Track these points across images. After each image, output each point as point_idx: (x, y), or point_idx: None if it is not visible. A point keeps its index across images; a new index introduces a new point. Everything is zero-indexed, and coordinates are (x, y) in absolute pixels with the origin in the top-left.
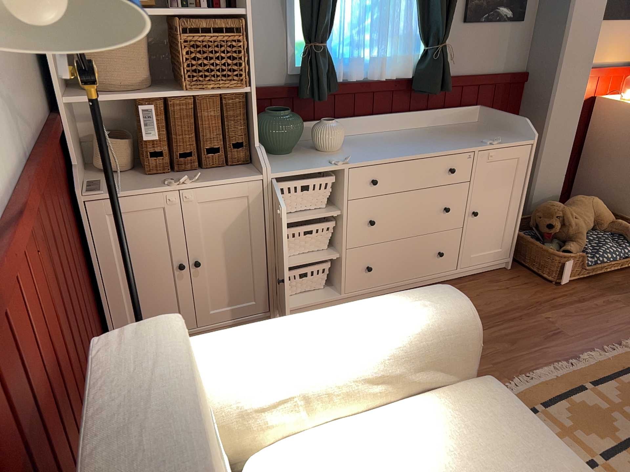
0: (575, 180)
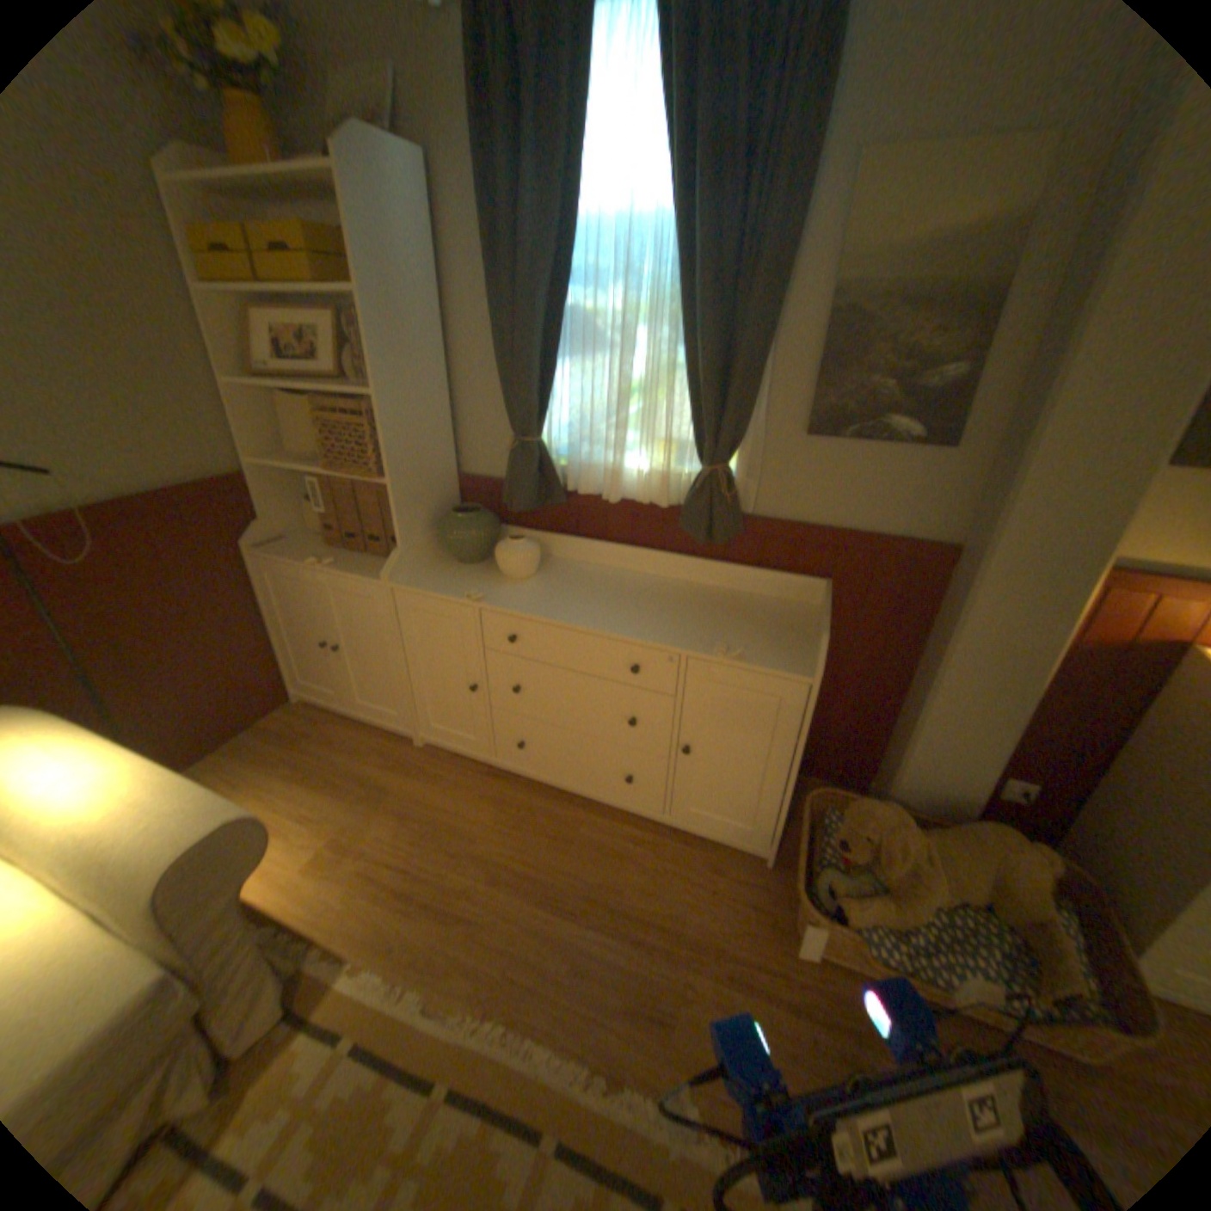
0: (1088, 792)
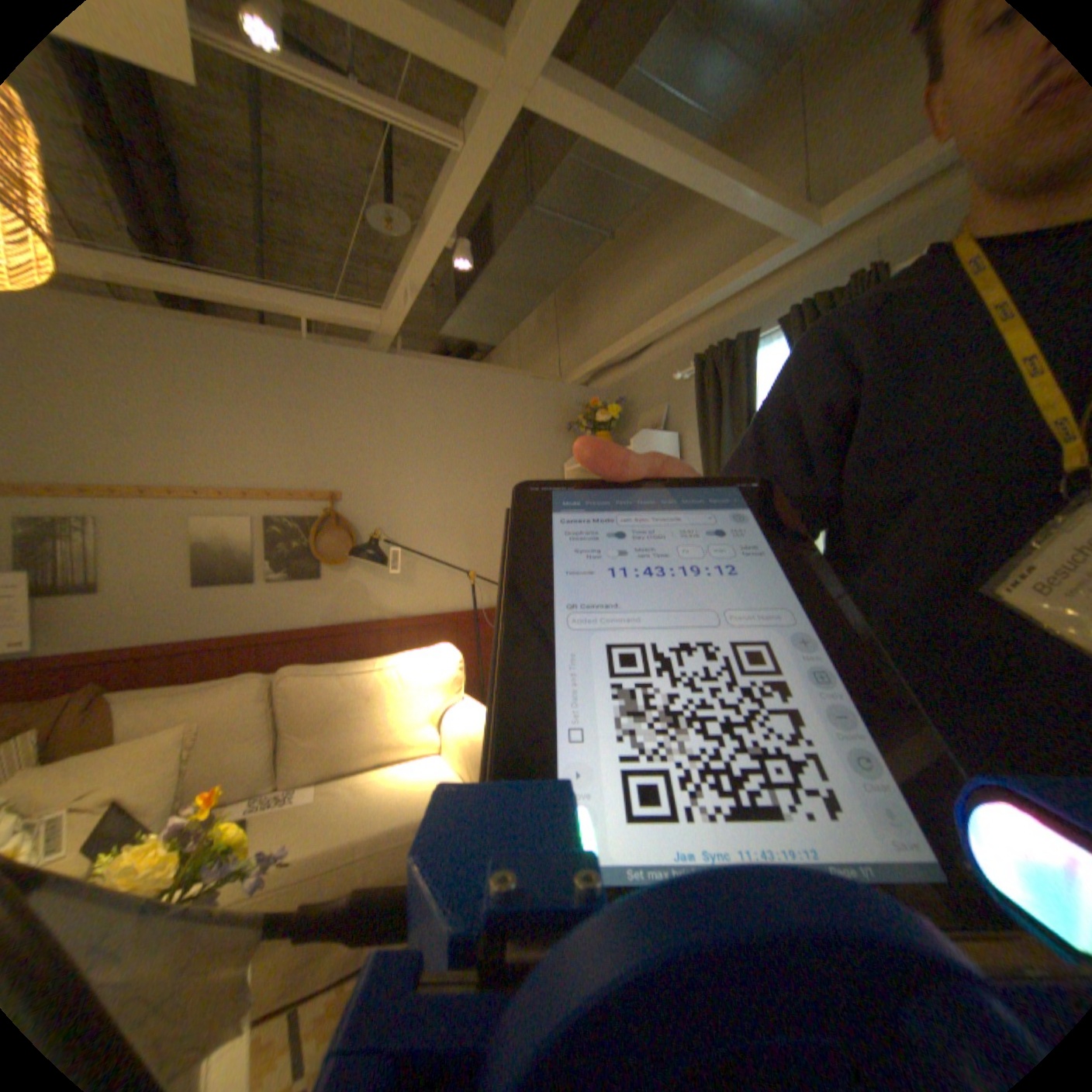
0: None
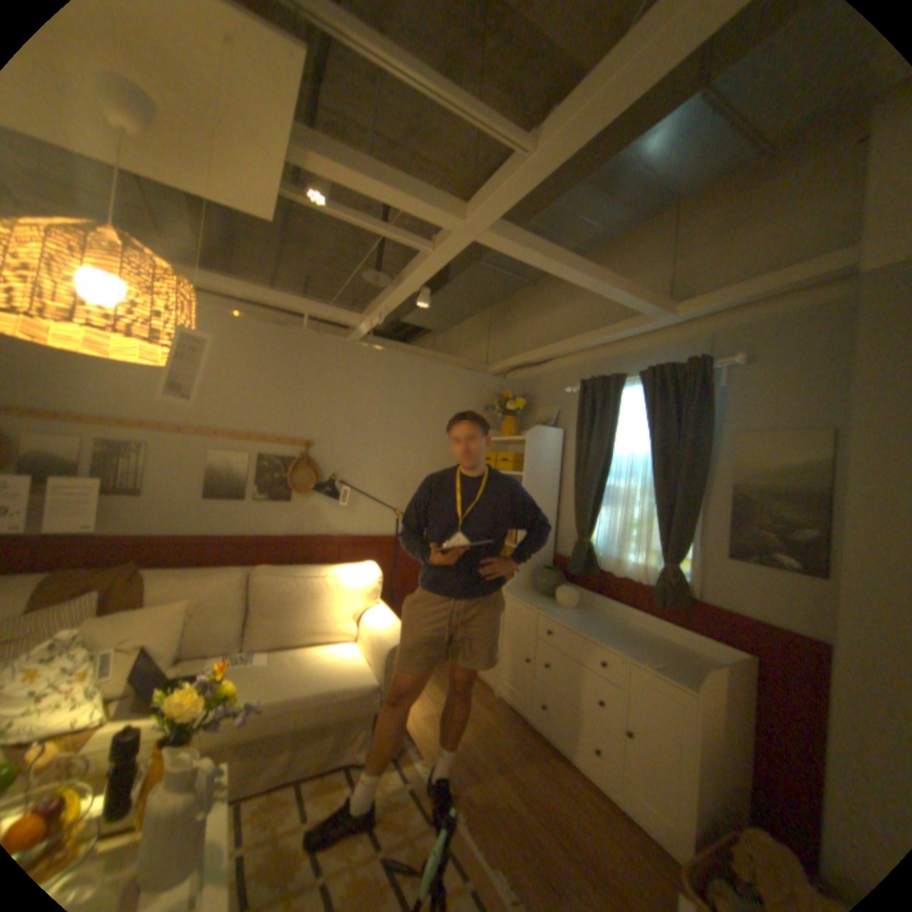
0: None
